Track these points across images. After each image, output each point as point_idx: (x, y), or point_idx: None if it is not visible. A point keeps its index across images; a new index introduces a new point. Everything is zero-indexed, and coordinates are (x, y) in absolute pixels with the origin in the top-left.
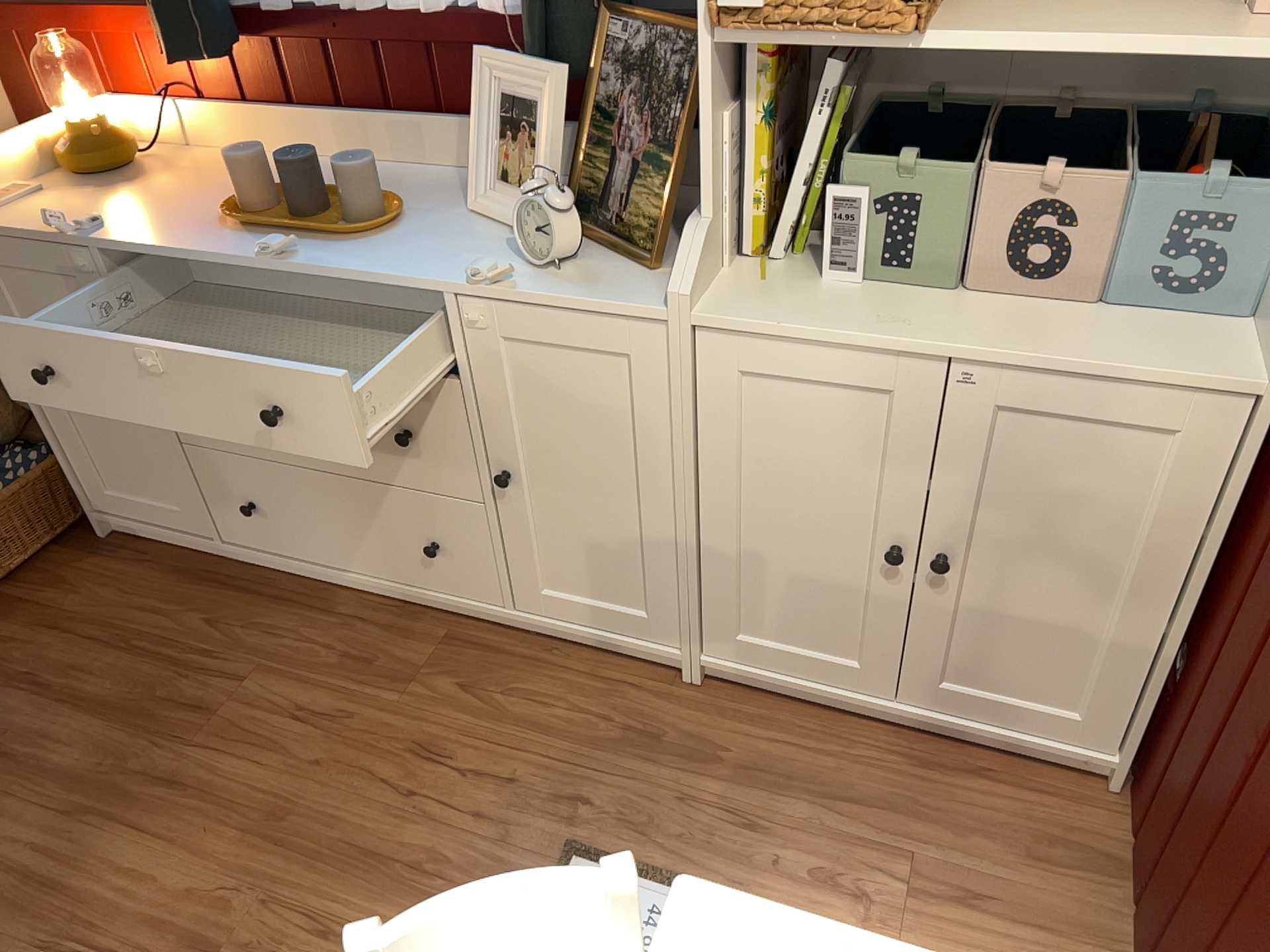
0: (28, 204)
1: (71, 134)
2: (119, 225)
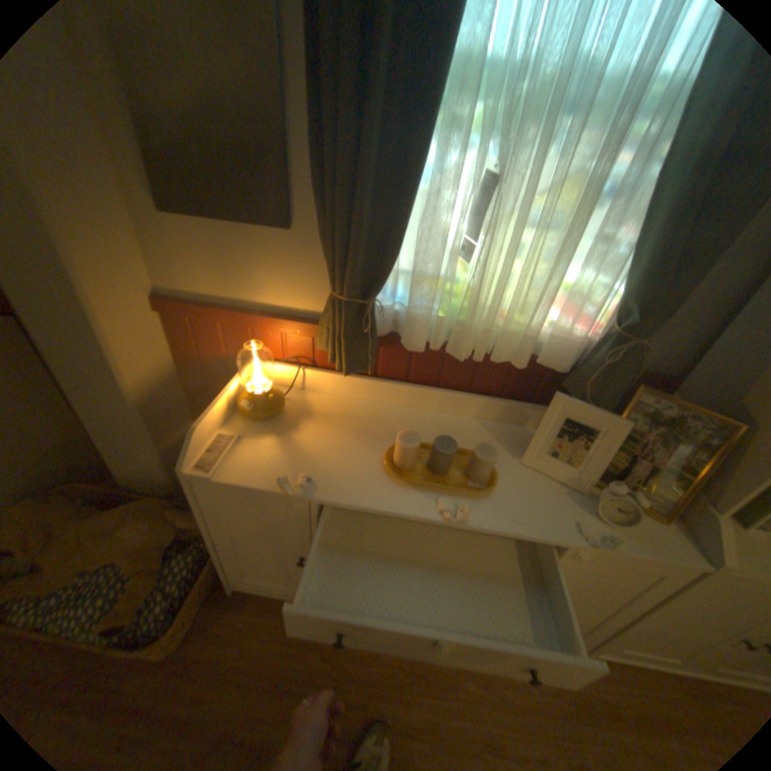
0: (239, 453)
1: (254, 398)
2: (323, 480)
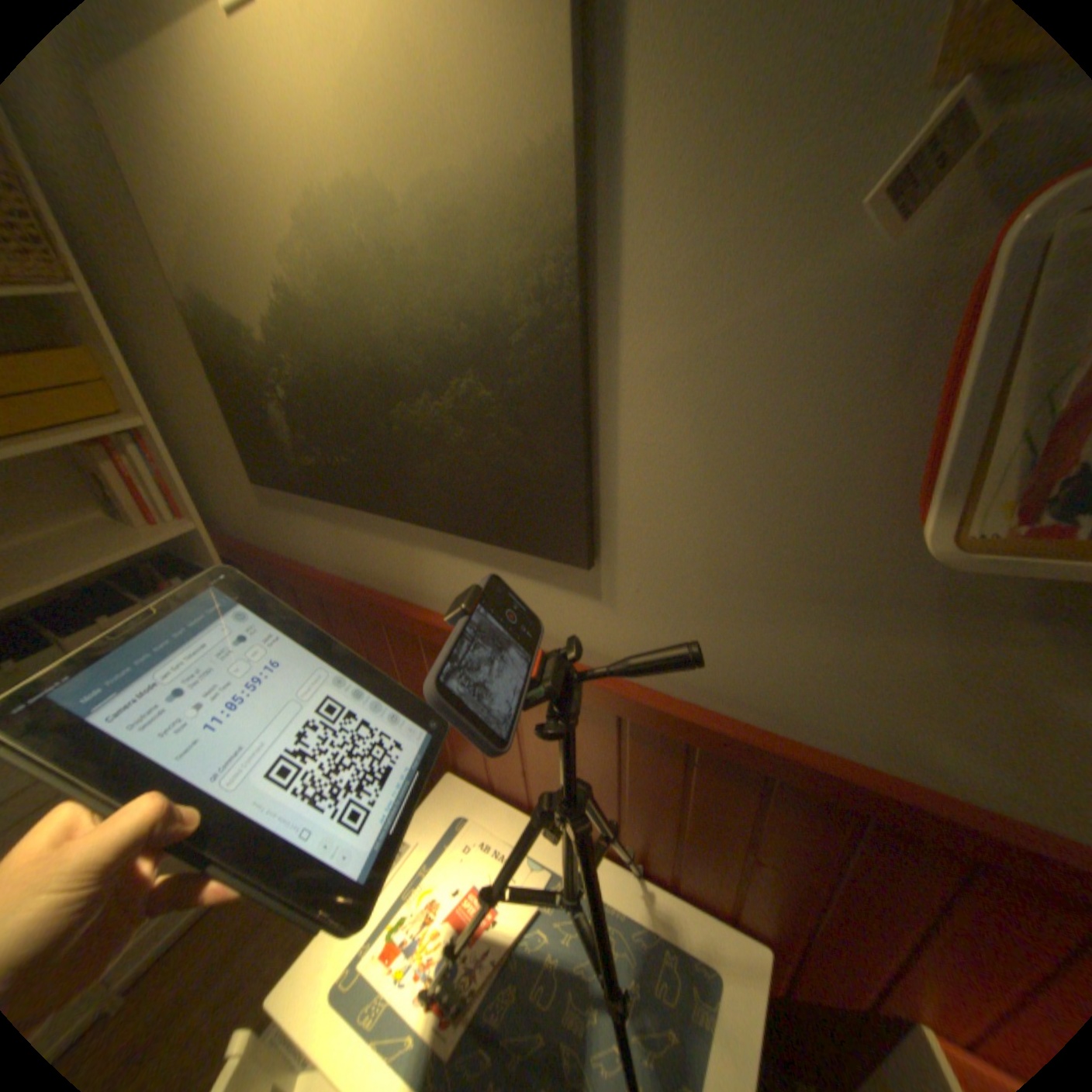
0: None
1: None
2: None
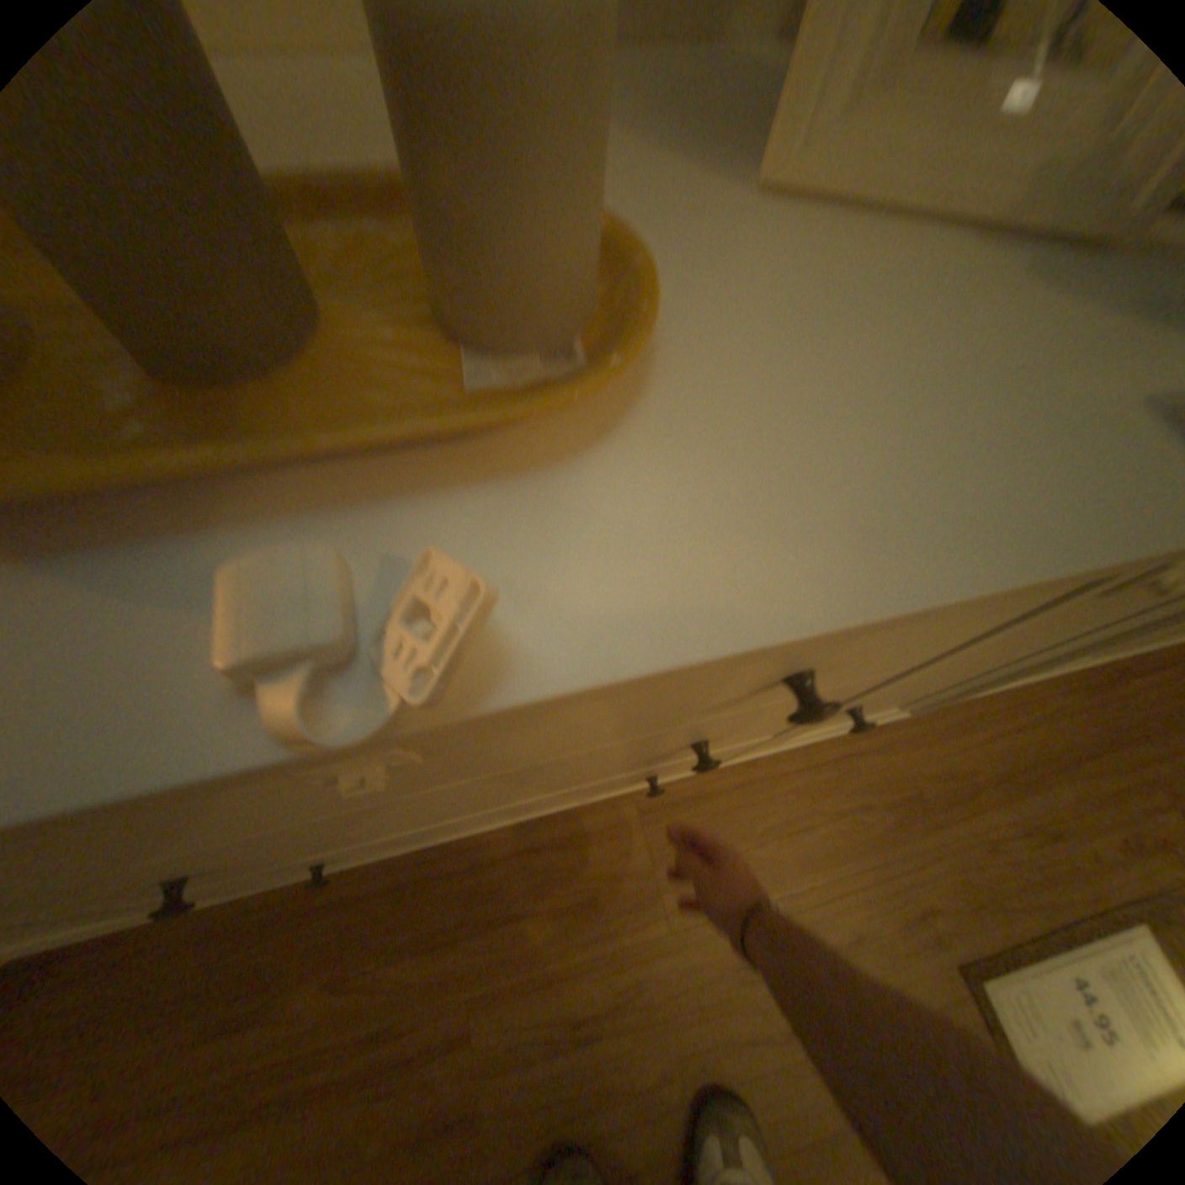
0: None
1: None
2: None
